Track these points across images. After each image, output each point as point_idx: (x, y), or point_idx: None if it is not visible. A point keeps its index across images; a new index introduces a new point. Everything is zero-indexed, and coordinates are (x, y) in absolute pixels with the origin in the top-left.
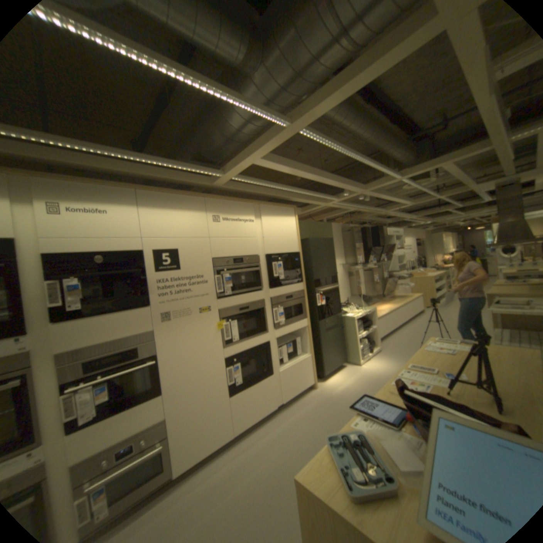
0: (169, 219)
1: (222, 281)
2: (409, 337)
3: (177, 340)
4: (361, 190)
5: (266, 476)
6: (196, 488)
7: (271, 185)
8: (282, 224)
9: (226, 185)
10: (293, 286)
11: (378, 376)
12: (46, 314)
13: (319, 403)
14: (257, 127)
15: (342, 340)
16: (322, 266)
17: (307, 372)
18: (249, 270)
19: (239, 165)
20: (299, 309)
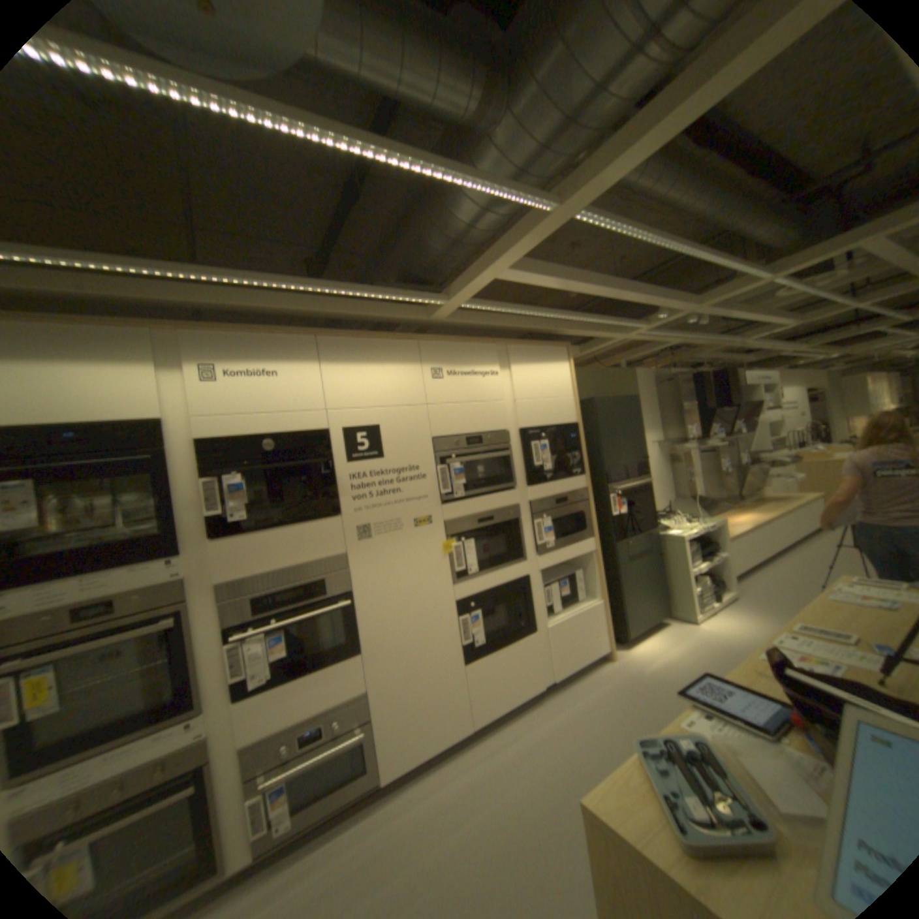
0: (365, 379)
1: (449, 474)
2: (796, 575)
3: (381, 569)
4: (693, 305)
5: (530, 800)
6: (416, 806)
7: (526, 310)
8: (546, 377)
9: (451, 317)
10: (568, 482)
11: (733, 646)
12: (202, 526)
13: (620, 686)
14: (502, 216)
15: (660, 577)
16: (621, 446)
17: (597, 630)
18: (492, 457)
19: (472, 283)
20: (579, 522)
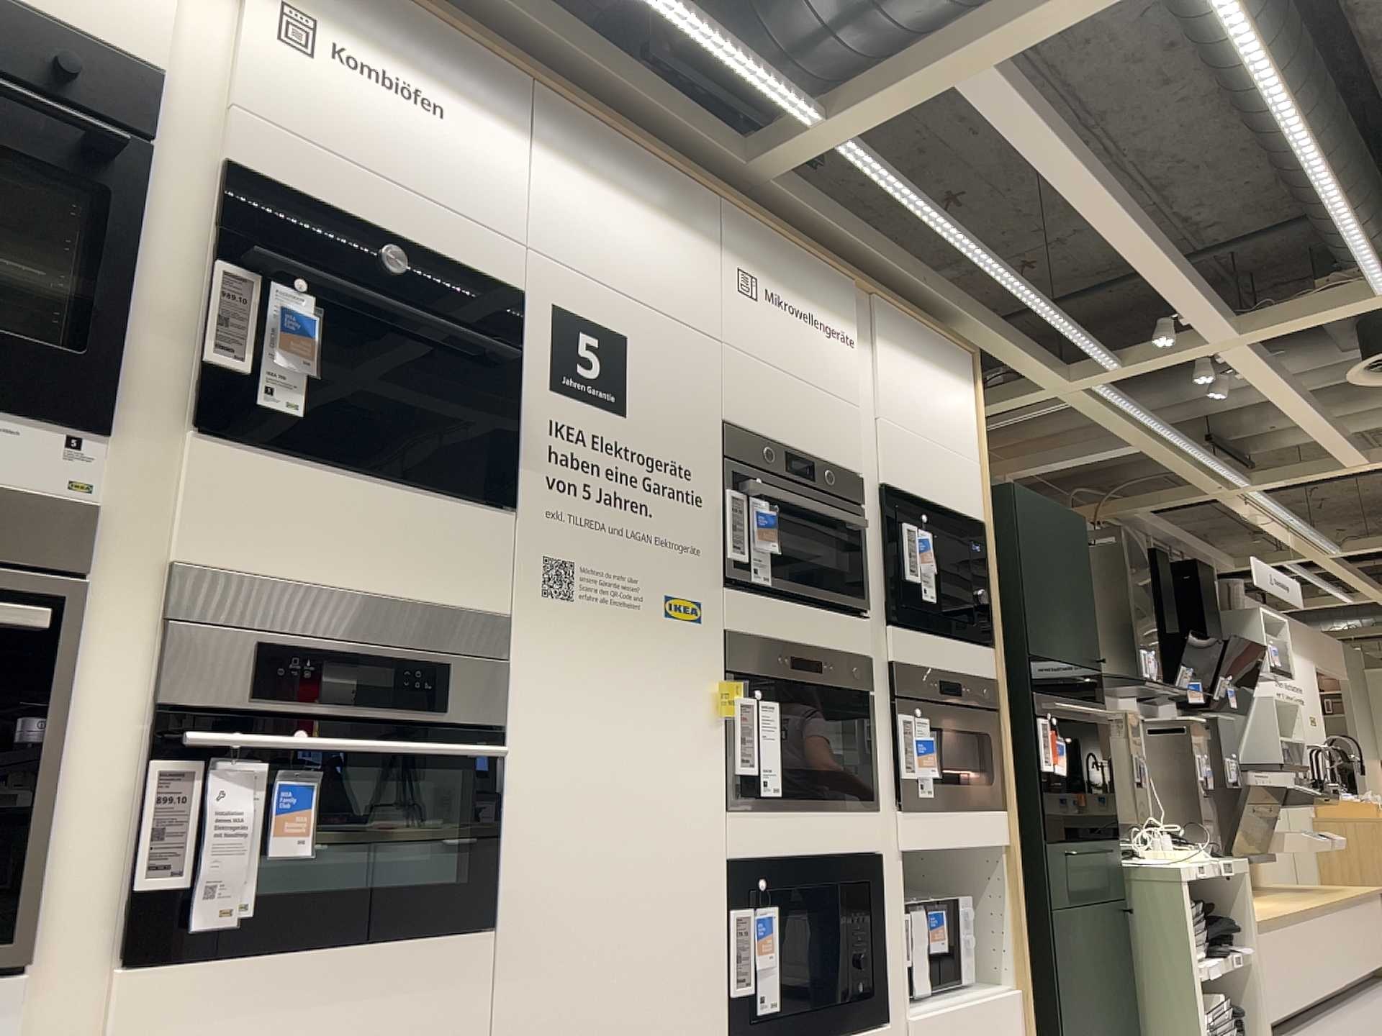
0: (614, 219)
1: (750, 518)
2: None
3: (581, 695)
4: (1225, 328)
5: None
6: None
7: (939, 221)
8: (935, 395)
9: (786, 183)
10: (965, 649)
11: None
12: (186, 385)
13: None
14: None
15: (1122, 970)
16: (1055, 612)
17: None
18: (837, 514)
19: (909, 79)
20: (981, 756)
